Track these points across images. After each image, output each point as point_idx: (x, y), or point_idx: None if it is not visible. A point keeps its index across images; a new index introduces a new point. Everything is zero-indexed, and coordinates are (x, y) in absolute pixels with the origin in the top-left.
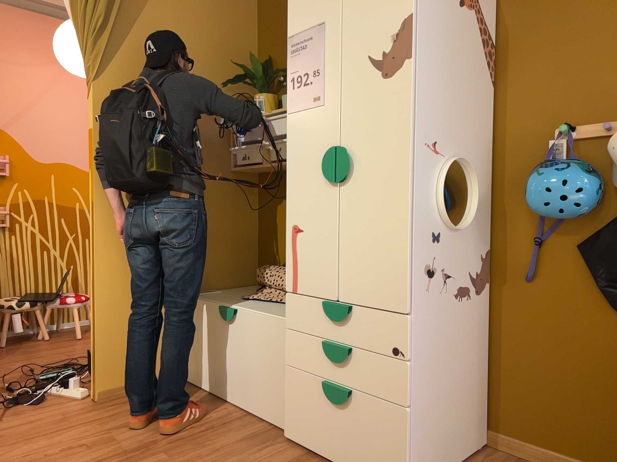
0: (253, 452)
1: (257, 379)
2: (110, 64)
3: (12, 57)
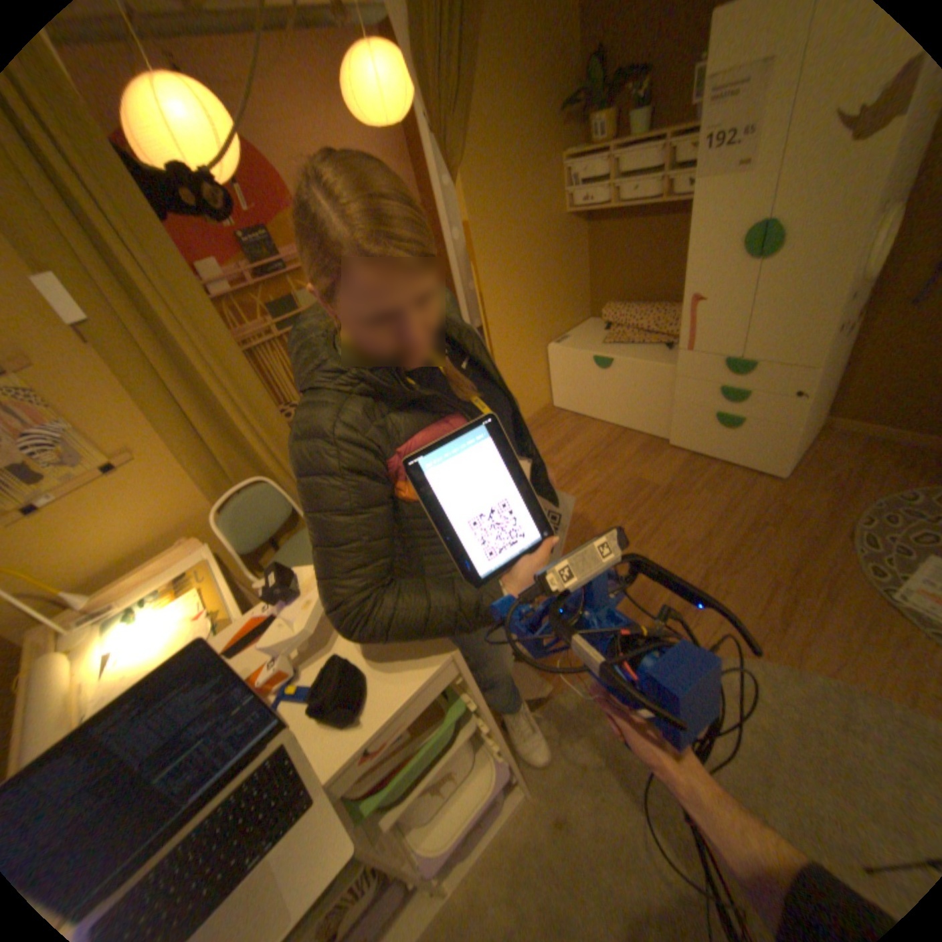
0: (654, 457)
1: (636, 406)
2: (464, 139)
3: (280, 113)
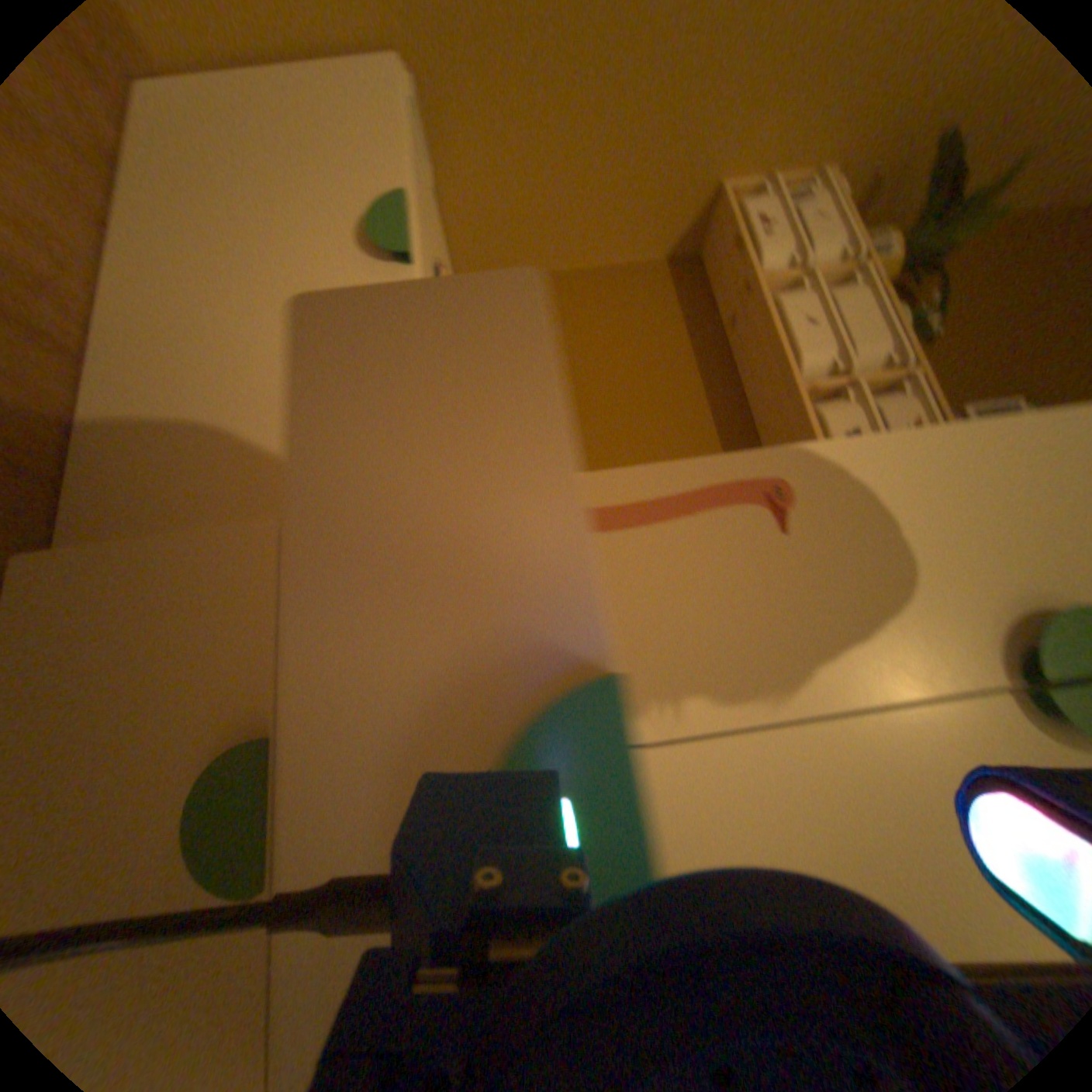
0: None
1: (205, 389)
2: None
3: None
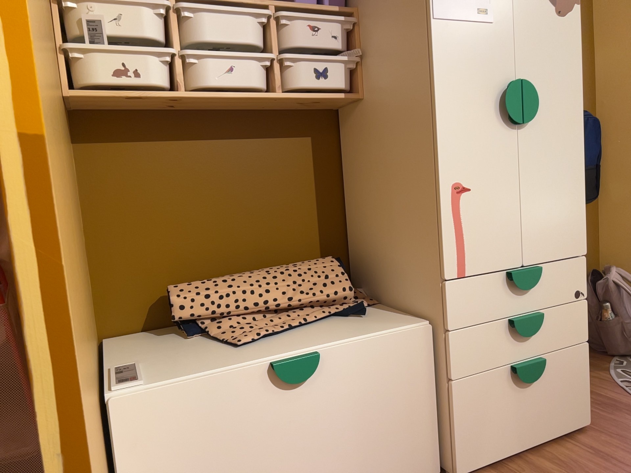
0: None
1: (377, 441)
2: None
3: None
